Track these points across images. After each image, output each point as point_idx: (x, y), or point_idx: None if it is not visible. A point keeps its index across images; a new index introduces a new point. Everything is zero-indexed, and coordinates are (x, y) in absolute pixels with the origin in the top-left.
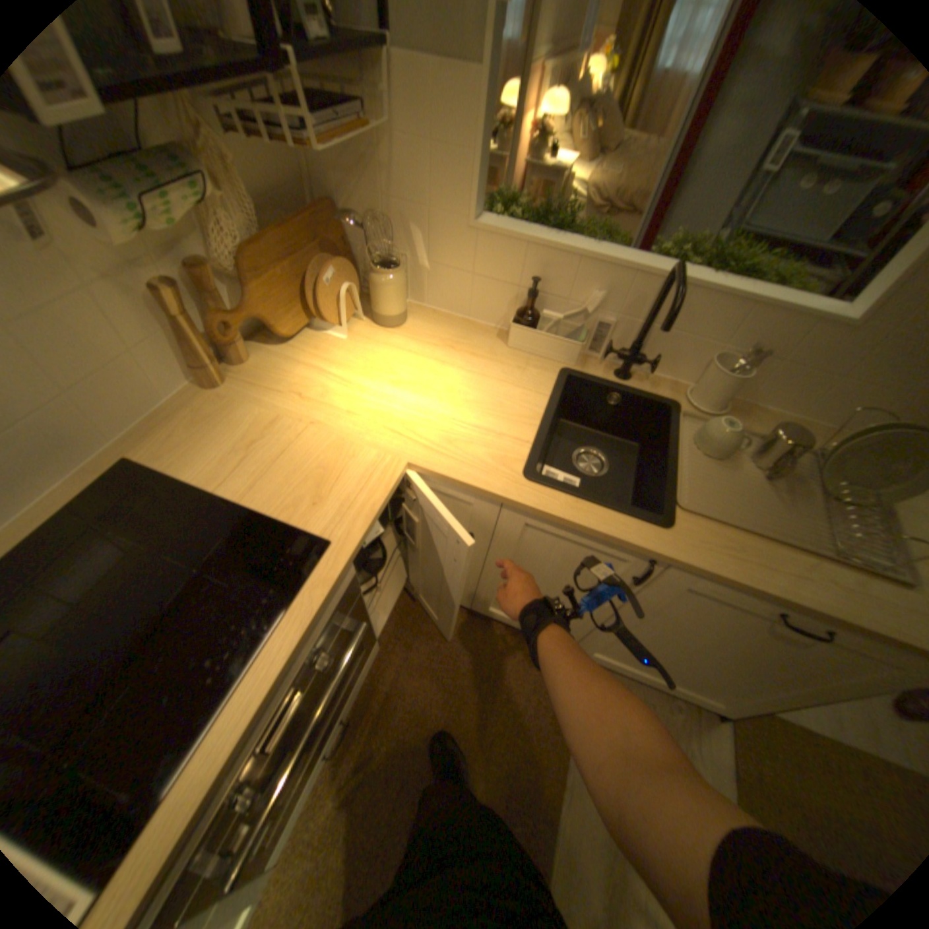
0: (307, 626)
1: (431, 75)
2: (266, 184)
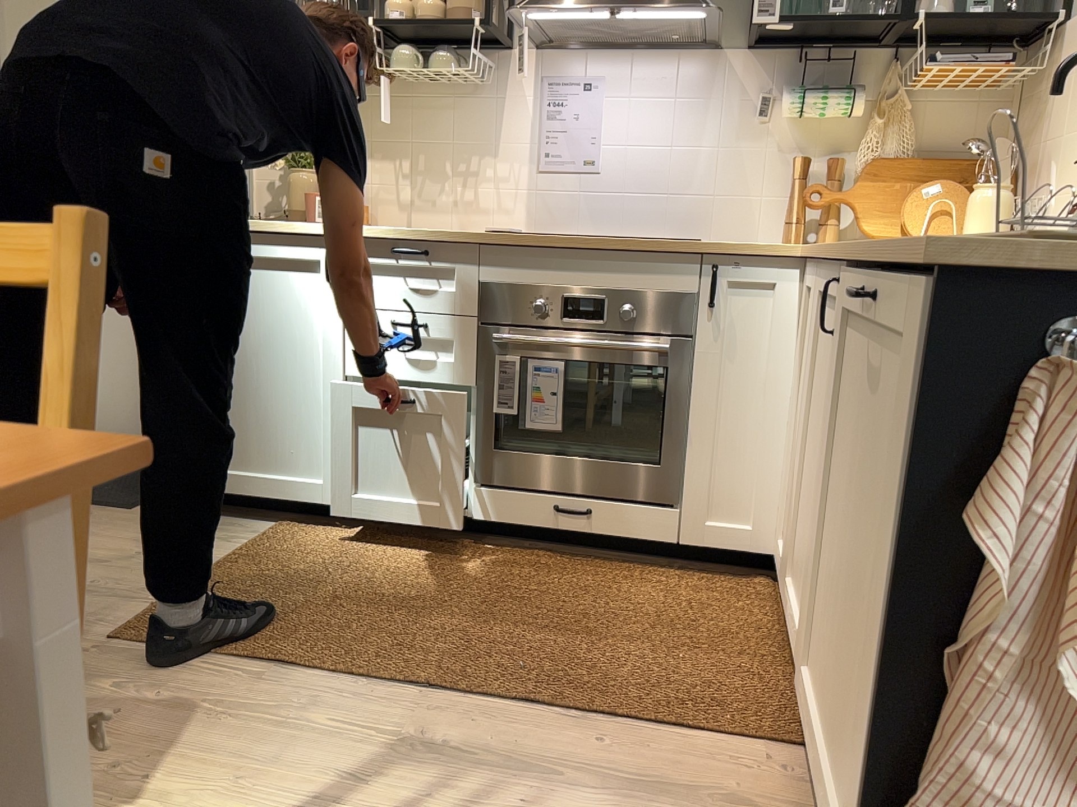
0: (639, 248)
1: (1076, 32)
2: (946, 151)
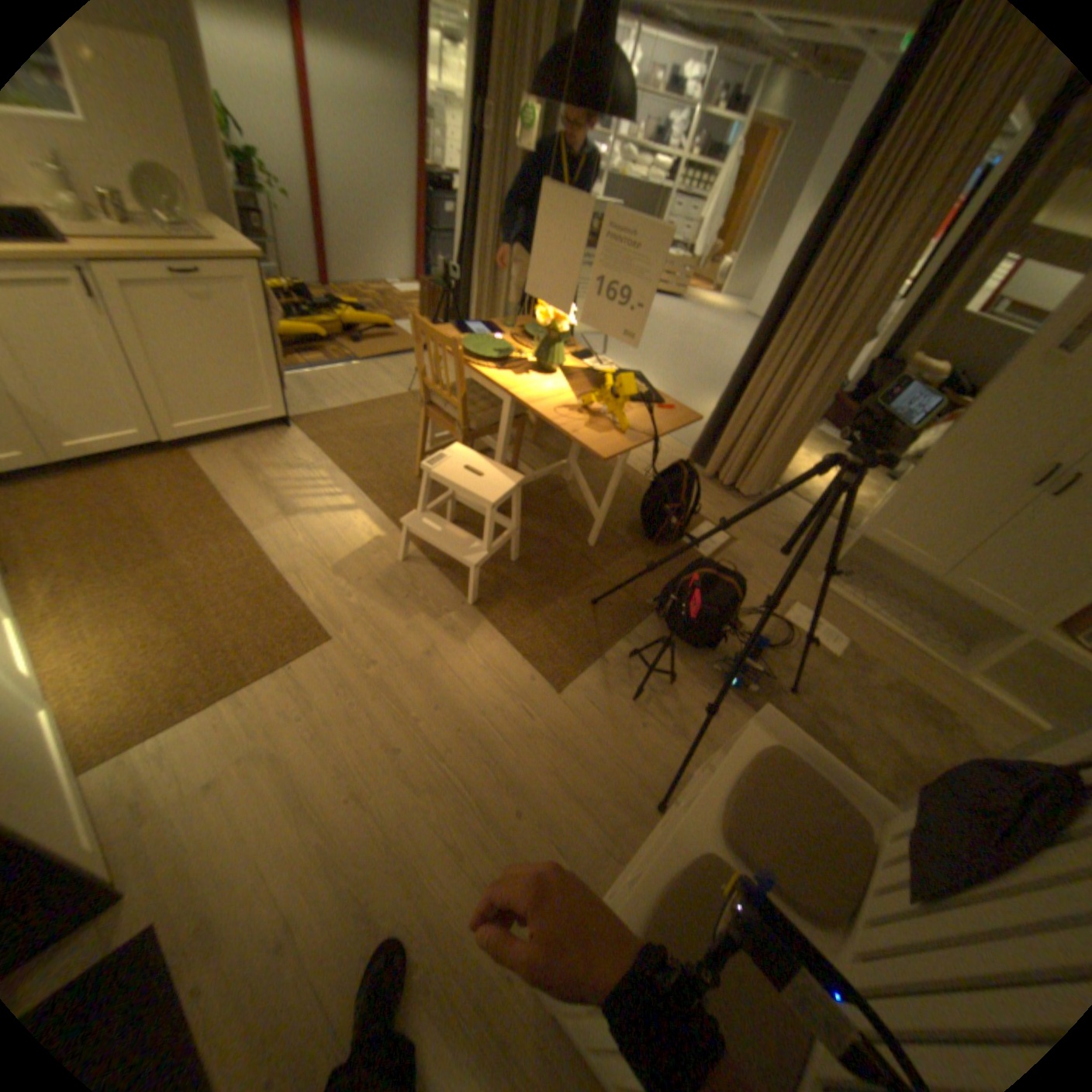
0: None
1: None
2: None
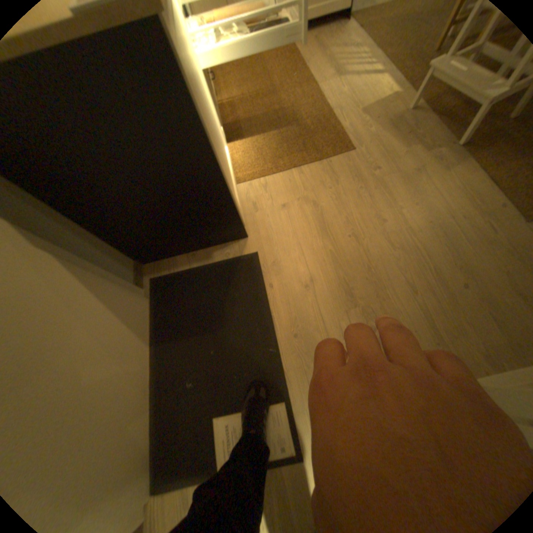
0: None
1: None
2: None
